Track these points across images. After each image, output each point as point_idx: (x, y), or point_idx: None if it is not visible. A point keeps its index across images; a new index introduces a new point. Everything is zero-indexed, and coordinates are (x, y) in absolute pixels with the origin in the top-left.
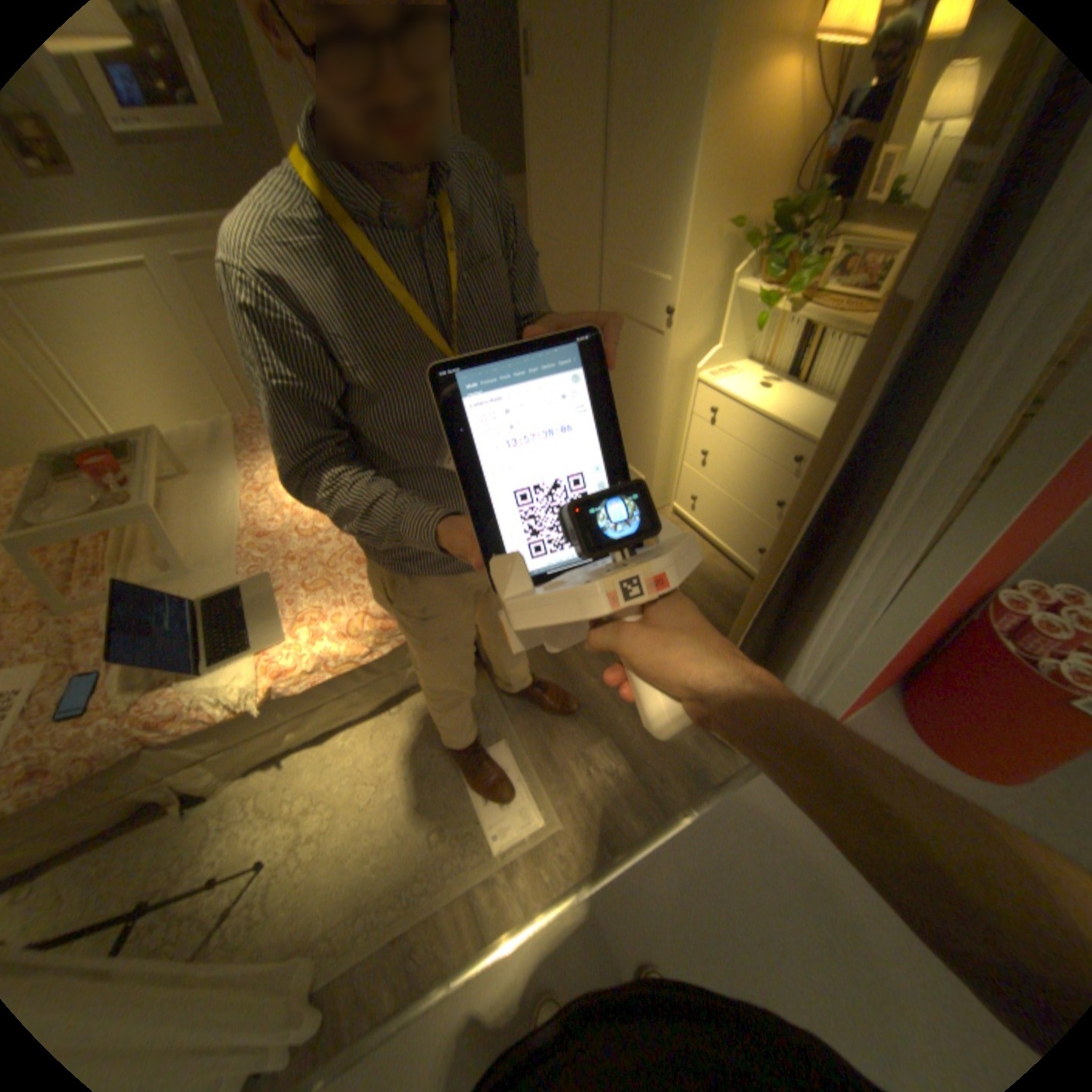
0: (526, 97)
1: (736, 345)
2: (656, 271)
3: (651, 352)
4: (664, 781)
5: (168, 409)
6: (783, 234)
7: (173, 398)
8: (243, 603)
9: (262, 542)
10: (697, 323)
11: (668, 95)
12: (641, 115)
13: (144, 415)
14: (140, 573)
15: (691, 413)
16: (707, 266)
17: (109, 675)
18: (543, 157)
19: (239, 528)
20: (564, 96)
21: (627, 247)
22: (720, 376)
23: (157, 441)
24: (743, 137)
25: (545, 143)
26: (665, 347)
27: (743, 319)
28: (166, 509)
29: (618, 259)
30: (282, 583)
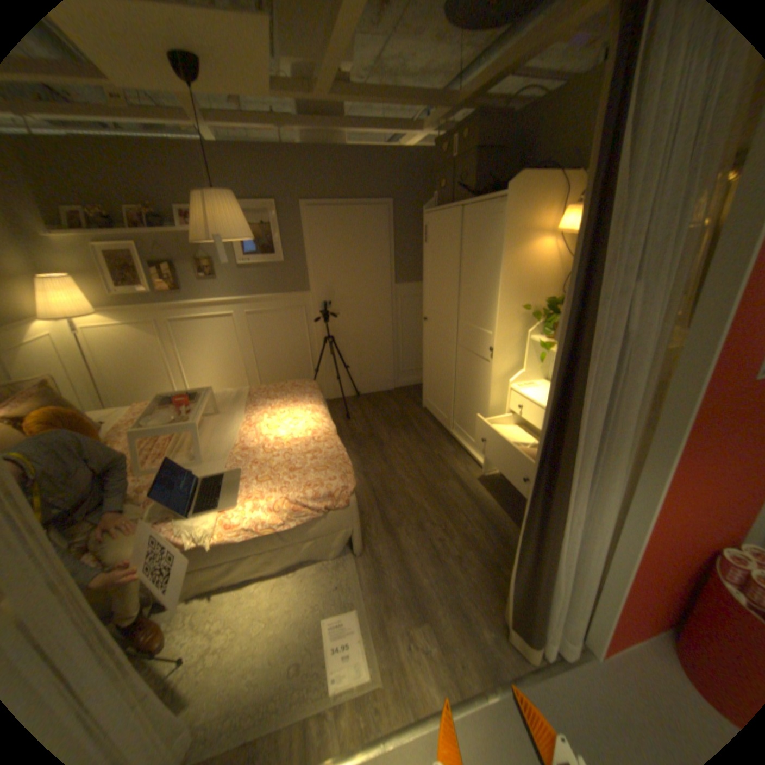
0: (425, 250)
1: (536, 370)
2: (485, 328)
3: (484, 371)
4: (464, 667)
5: (221, 382)
6: (554, 314)
7: (225, 377)
8: (224, 482)
9: (244, 452)
10: (509, 357)
11: (488, 252)
12: (476, 259)
13: (208, 384)
14: (180, 459)
15: (509, 408)
16: (513, 327)
17: (148, 508)
18: (432, 275)
19: (235, 443)
20: (442, 251)
21: (471, 317)
22: (525, 387)
23: (211, 394)
24: (526, 269)
25: (433, 269)
26: (491, 369)
27: (538, 356)
28: (203, 429)
29: (466, 322)
30: (248, 474)
